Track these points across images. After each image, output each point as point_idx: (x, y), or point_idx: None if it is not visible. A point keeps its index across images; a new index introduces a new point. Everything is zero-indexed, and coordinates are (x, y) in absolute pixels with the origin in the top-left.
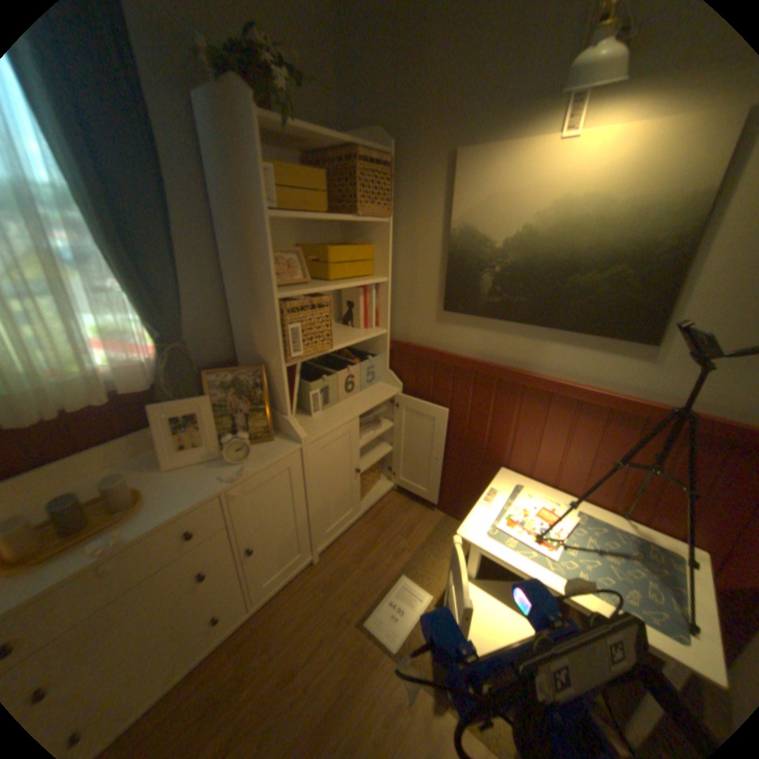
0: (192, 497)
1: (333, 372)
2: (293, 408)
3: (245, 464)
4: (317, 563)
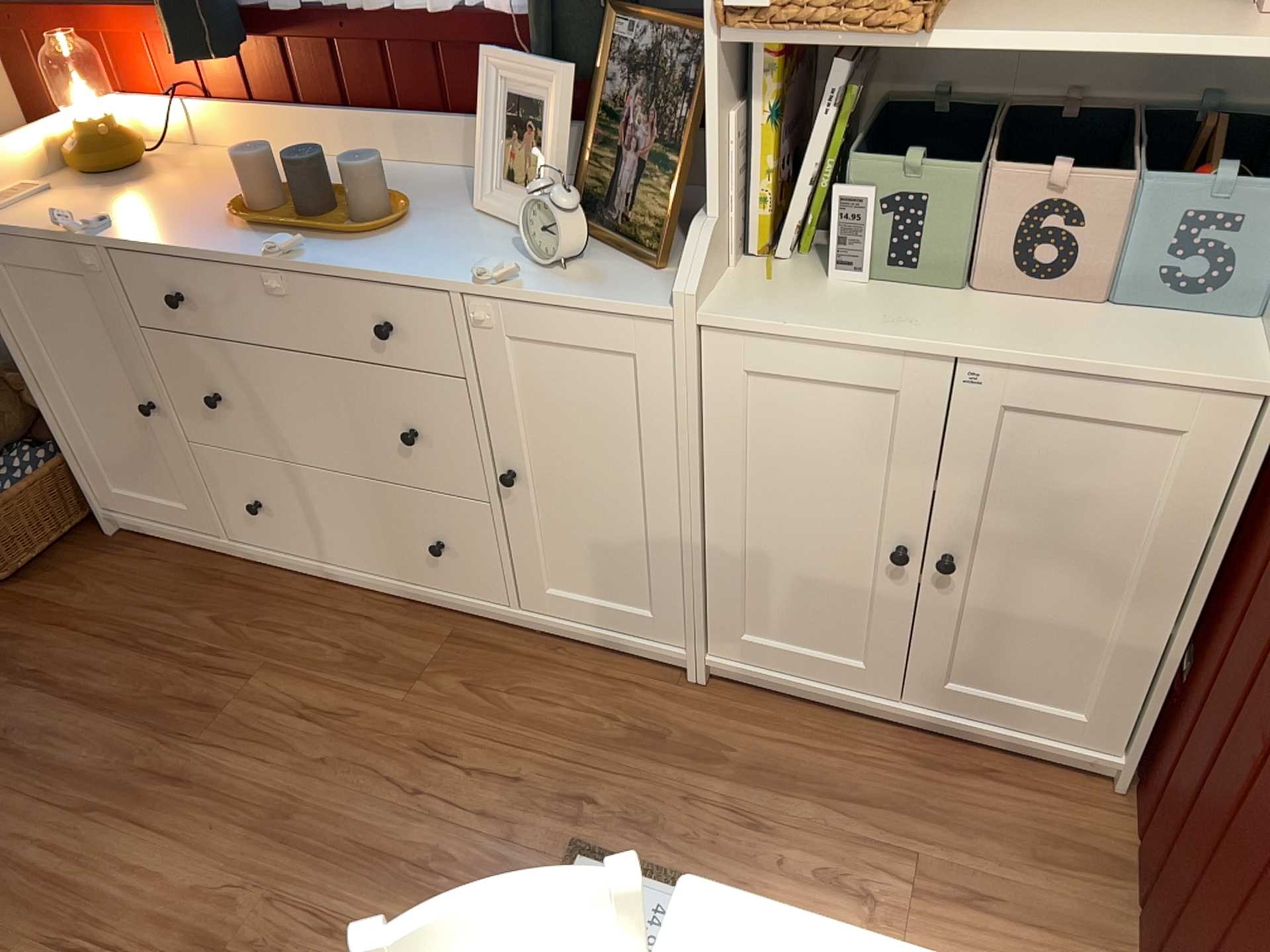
0: (423, 270)
1: (975, 167)
2: (736, 207)
3: (545, 276)
4: (701, 681)
